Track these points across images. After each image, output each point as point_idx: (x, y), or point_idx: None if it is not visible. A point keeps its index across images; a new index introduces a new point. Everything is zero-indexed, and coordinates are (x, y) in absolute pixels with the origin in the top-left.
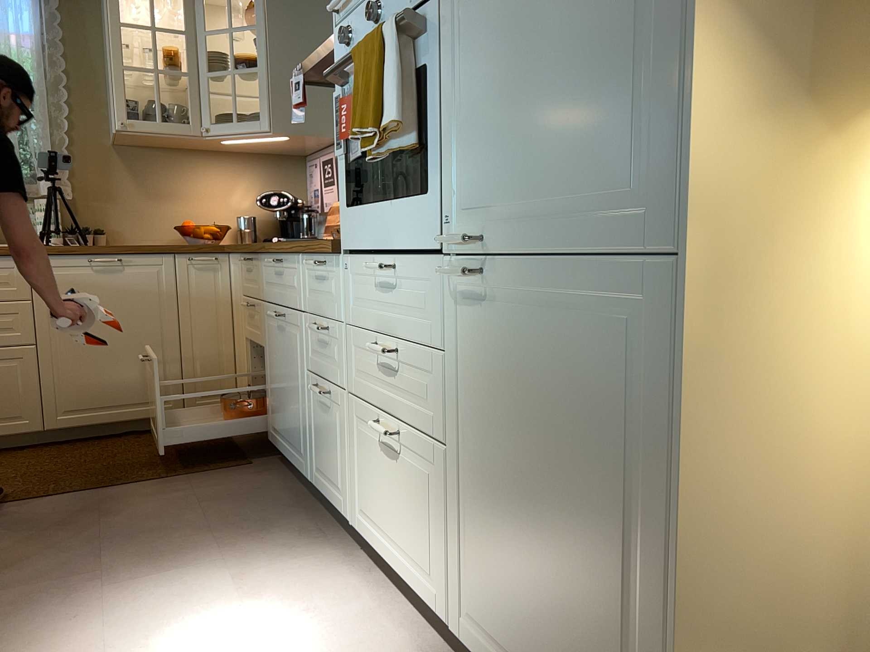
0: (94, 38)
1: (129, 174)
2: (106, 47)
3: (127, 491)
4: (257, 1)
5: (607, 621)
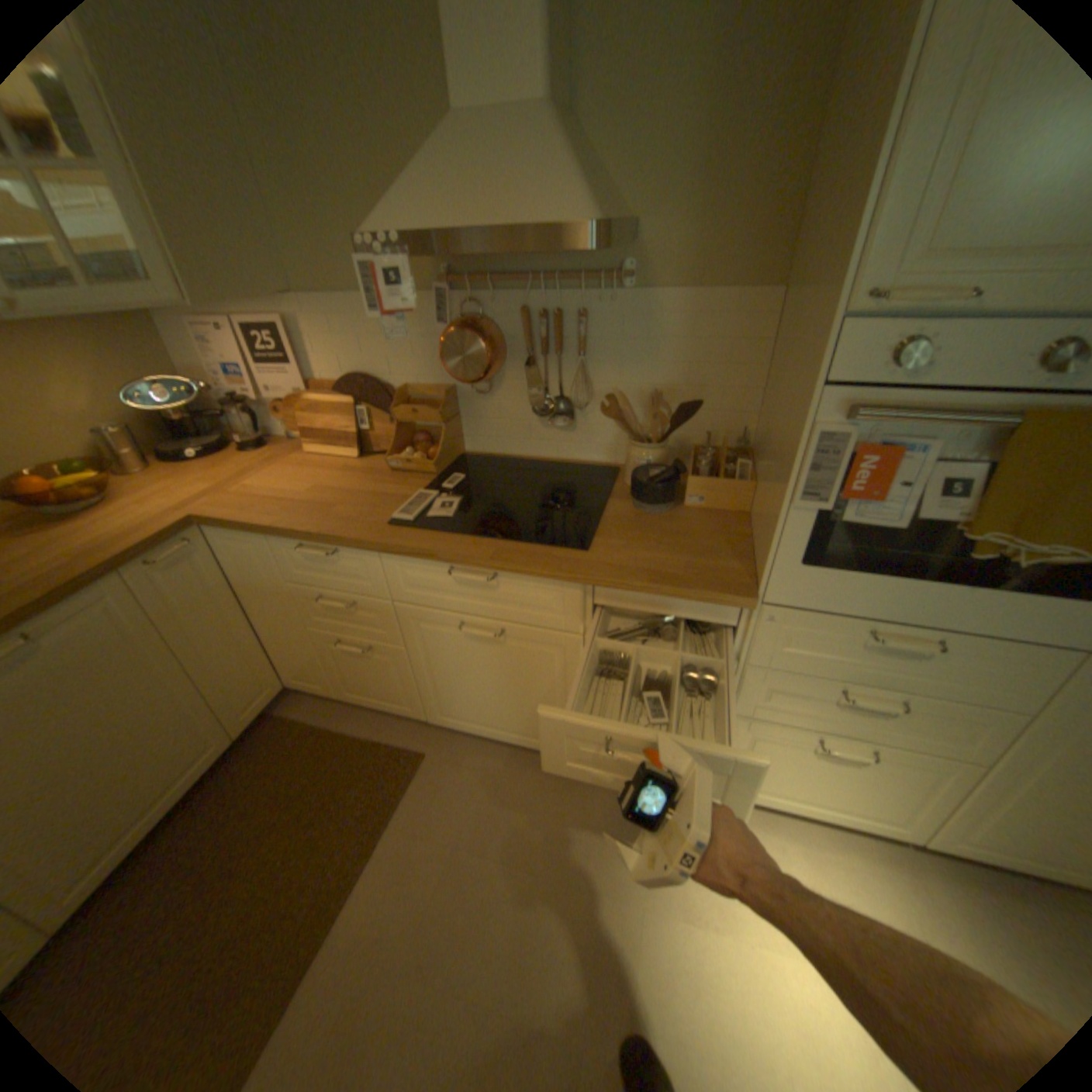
0: None
1: None
2: None
3: (361, 909)
4: None
5: None
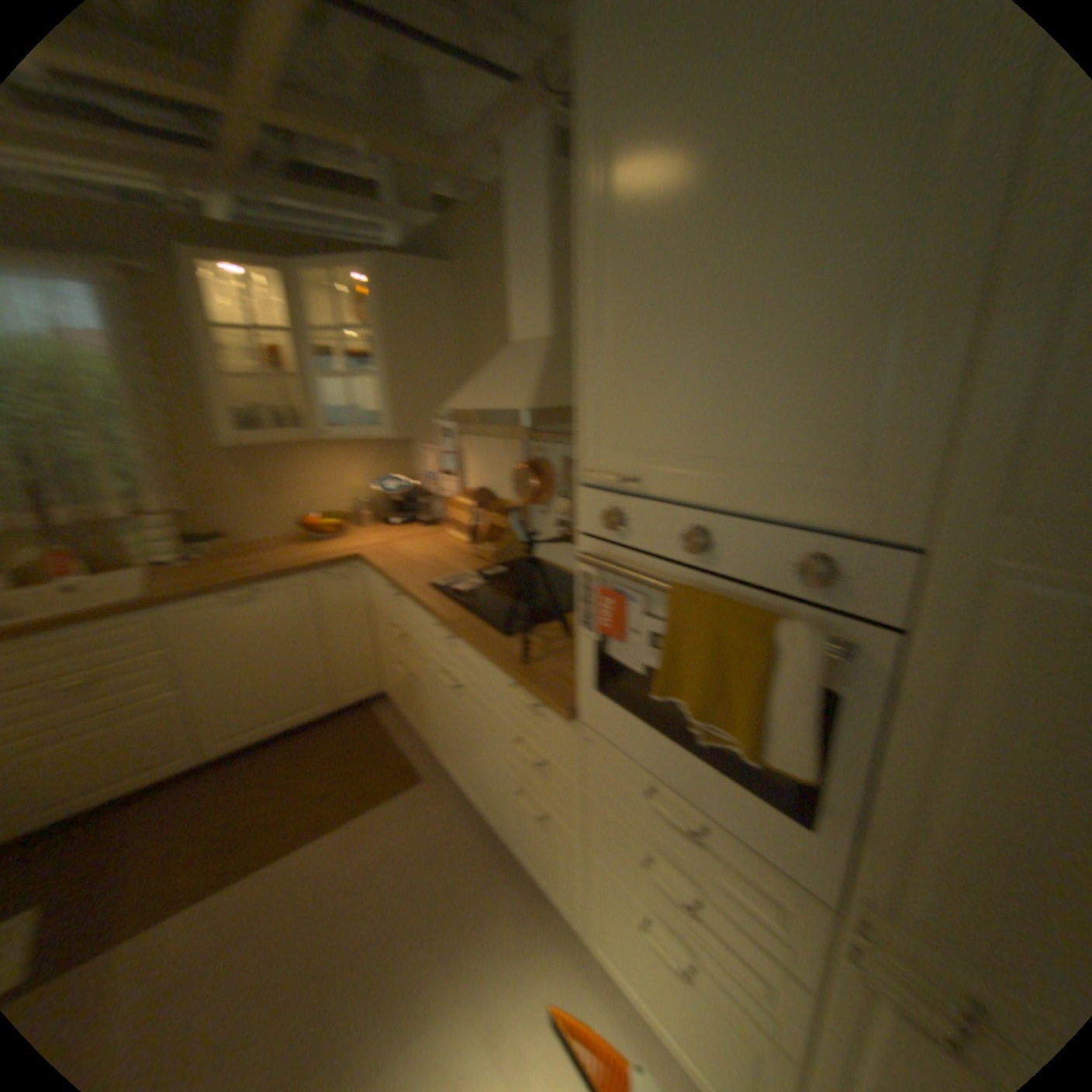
0: (166, 325)
1: (229, 470)
2: (182, 336)
3: (306, 854)
4: (354, 285)
5: None
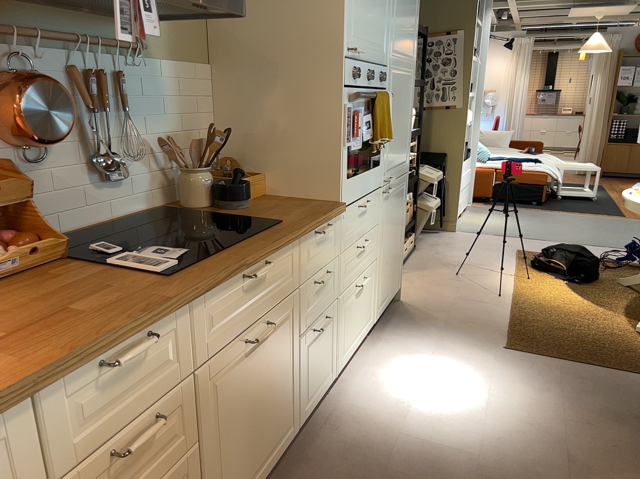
0: None
1: None
2: None
3: None
4: None
5: (398, 254)
